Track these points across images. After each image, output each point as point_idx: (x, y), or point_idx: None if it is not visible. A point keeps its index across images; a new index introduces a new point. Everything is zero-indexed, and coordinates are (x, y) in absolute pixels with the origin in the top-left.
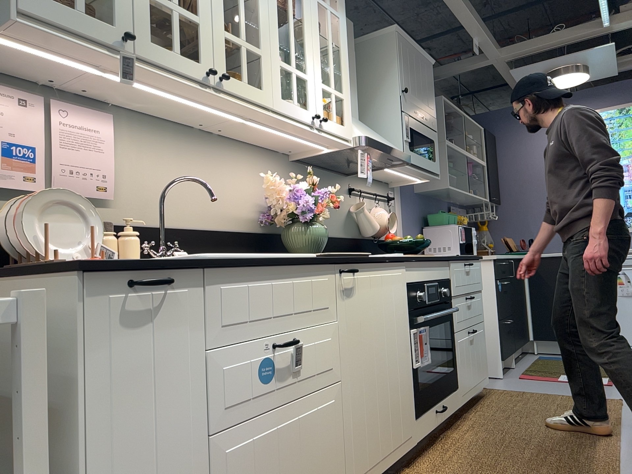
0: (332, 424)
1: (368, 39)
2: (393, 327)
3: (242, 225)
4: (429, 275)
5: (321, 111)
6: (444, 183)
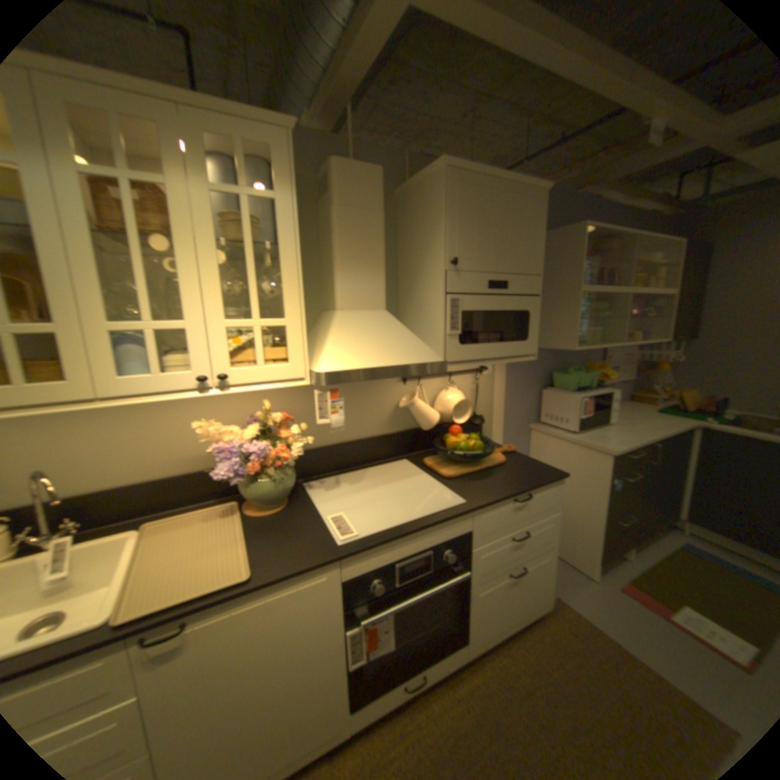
0: None
1: (417, 178)
2: (293, 648)
3: (200, 463)
4: (409, 549)
5: (221, 362)
6: (574, 339)
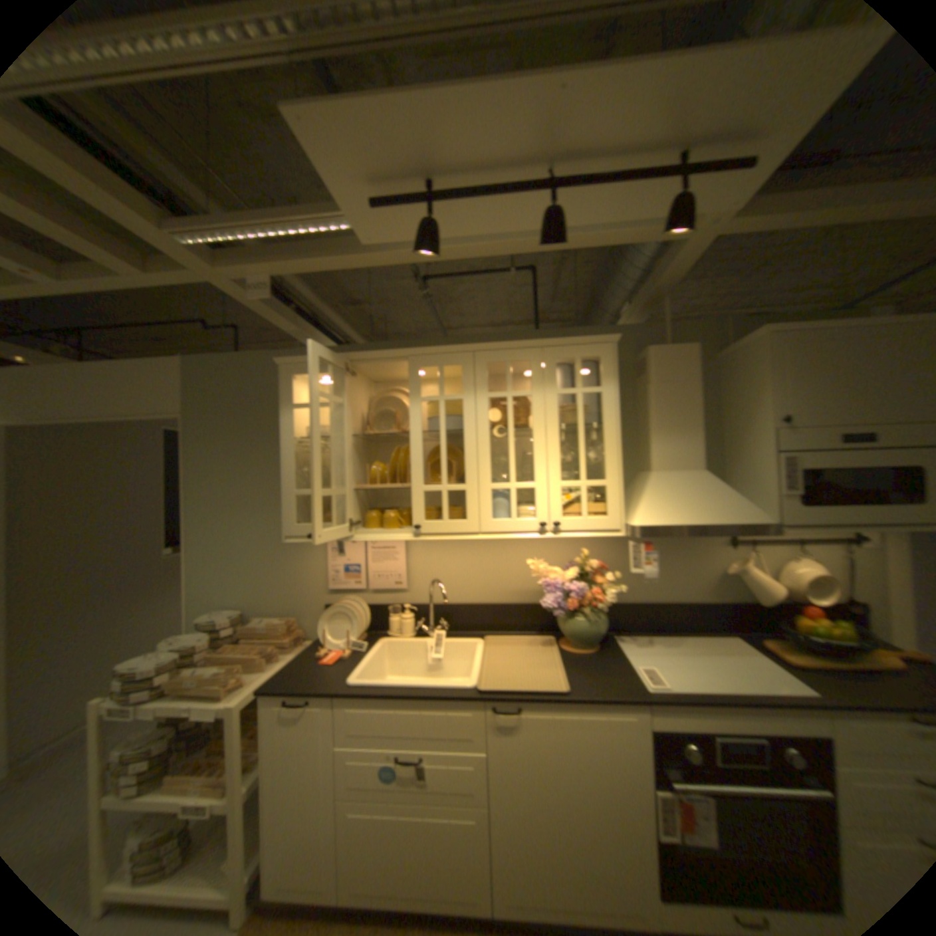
0: (472, 844)
1: (742, 345)
2: (606, 782)
3: (530, 598)
4: (737, 729)
5: (558, 514)
6: None
